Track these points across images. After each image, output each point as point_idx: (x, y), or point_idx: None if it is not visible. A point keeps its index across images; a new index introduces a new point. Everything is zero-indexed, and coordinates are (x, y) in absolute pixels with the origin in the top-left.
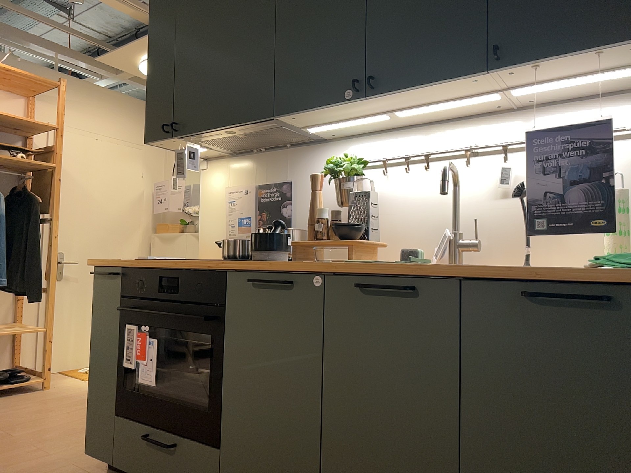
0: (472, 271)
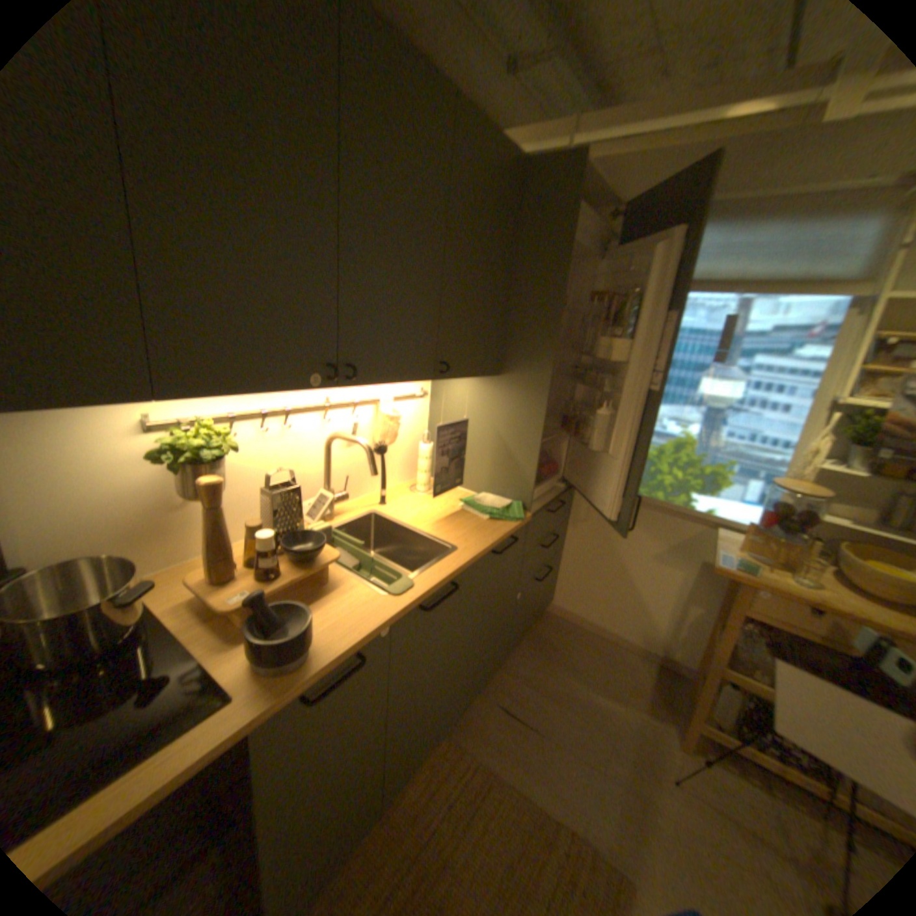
0: (481, 555)
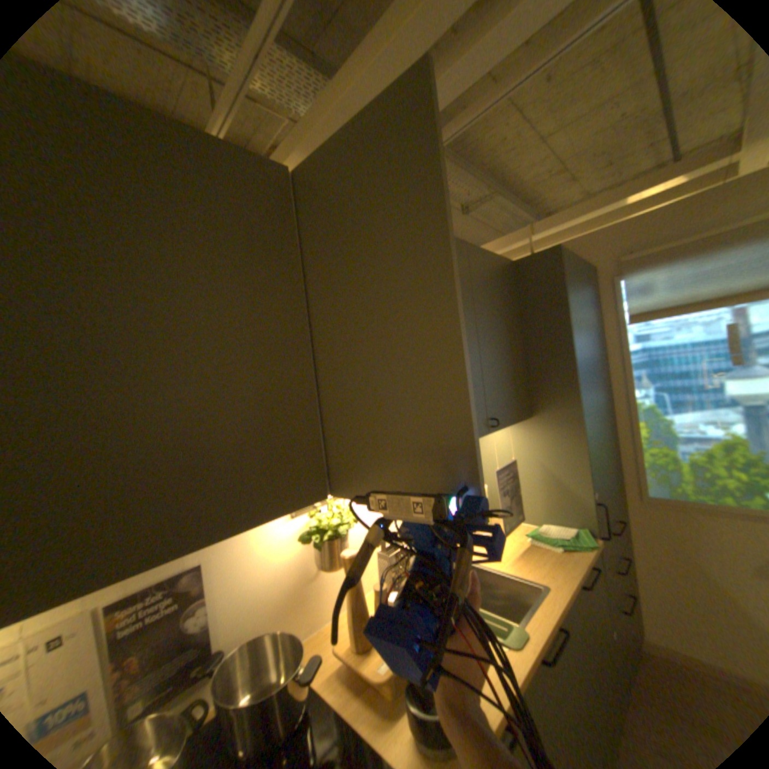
0: (576, 594)
